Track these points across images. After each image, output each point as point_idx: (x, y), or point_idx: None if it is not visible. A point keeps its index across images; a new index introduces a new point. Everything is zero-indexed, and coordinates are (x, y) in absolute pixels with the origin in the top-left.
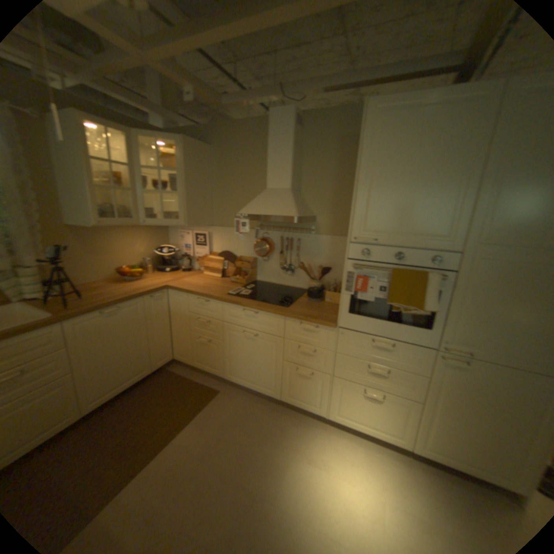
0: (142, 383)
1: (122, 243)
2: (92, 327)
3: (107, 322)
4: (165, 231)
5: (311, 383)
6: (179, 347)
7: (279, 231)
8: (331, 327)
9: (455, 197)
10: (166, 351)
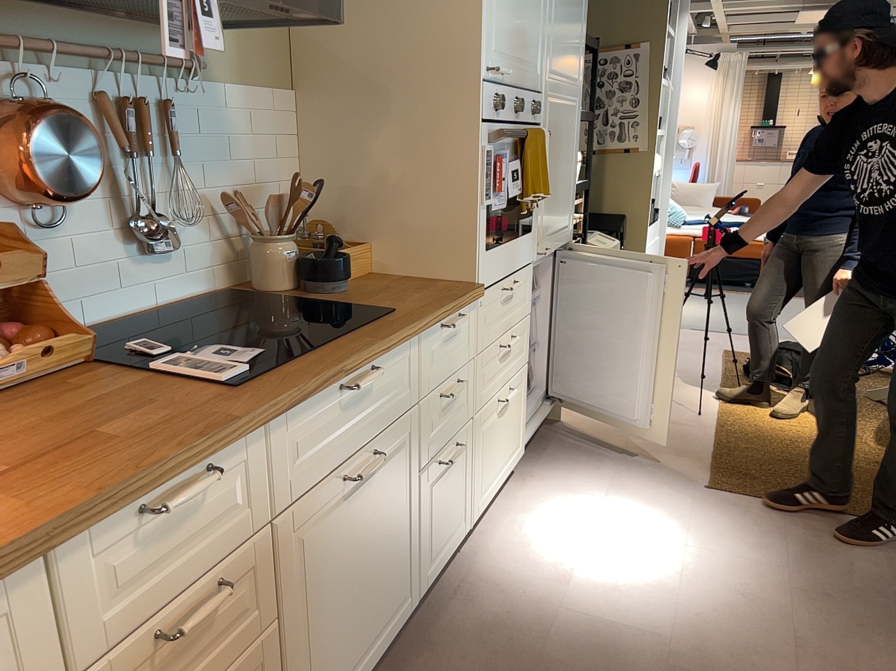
0: None
1: None
2: None
3: None
4: None
5: (455, 472)
6: None
7: (83, 70)
8: (479, 298)
9: (540, 3)
10: None
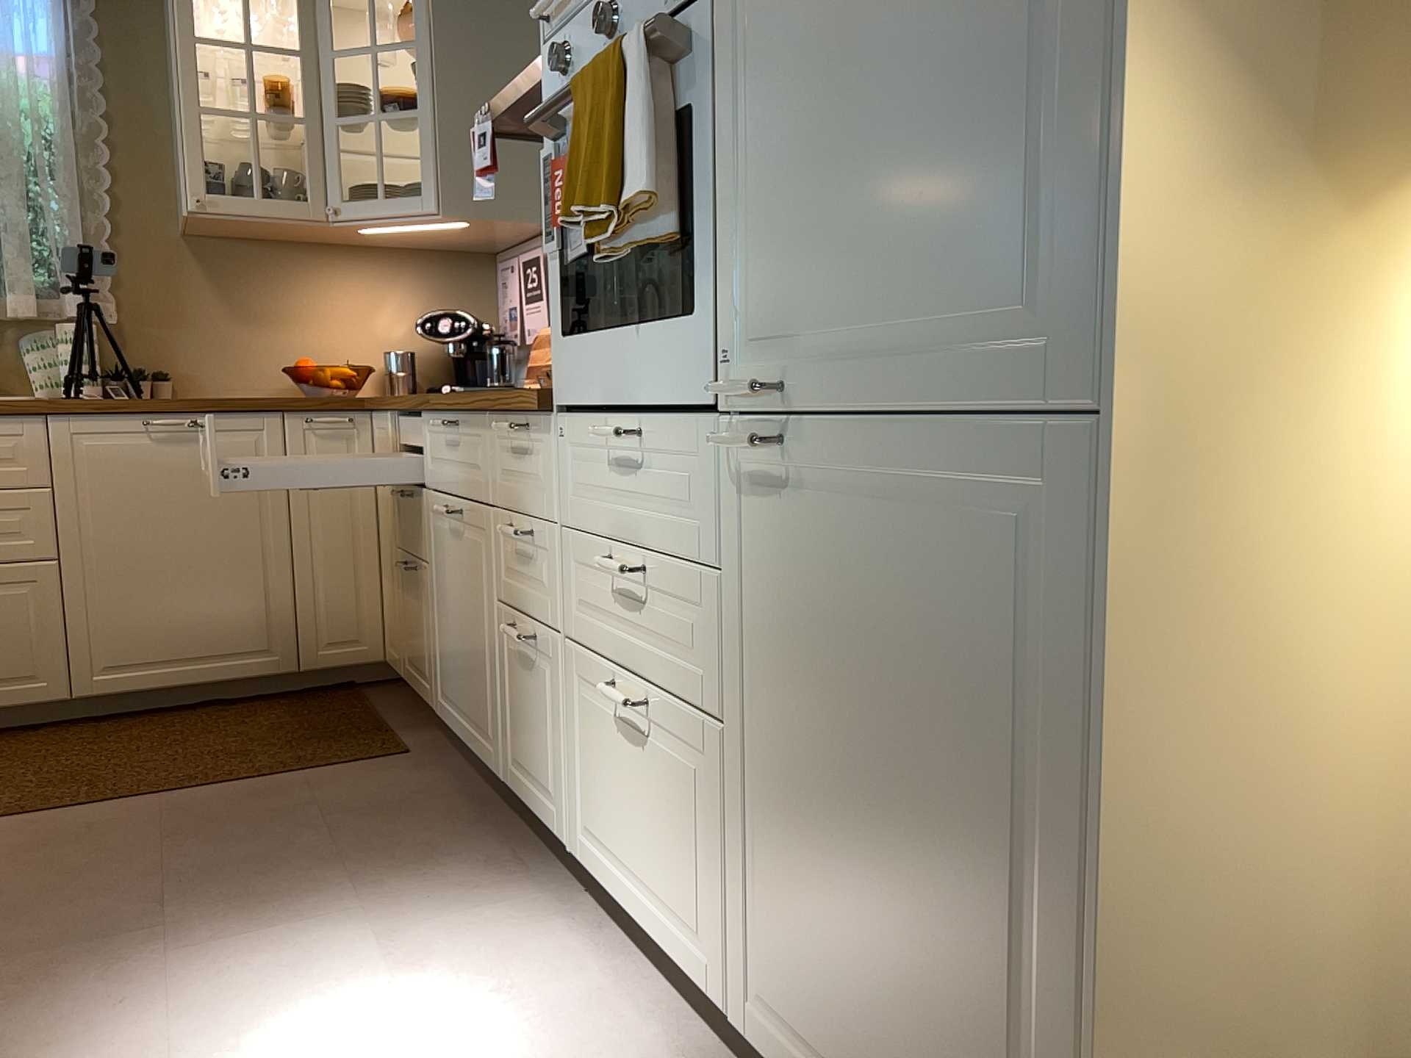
0: (275, 698)
1: (339, 301)
2: (127, 456)
3: (168, 455)
4: (488, 279)
5: (539, 687)
6: (390, 612)
7: None
8: (538, 411)
9: None
10: (364, 623)
